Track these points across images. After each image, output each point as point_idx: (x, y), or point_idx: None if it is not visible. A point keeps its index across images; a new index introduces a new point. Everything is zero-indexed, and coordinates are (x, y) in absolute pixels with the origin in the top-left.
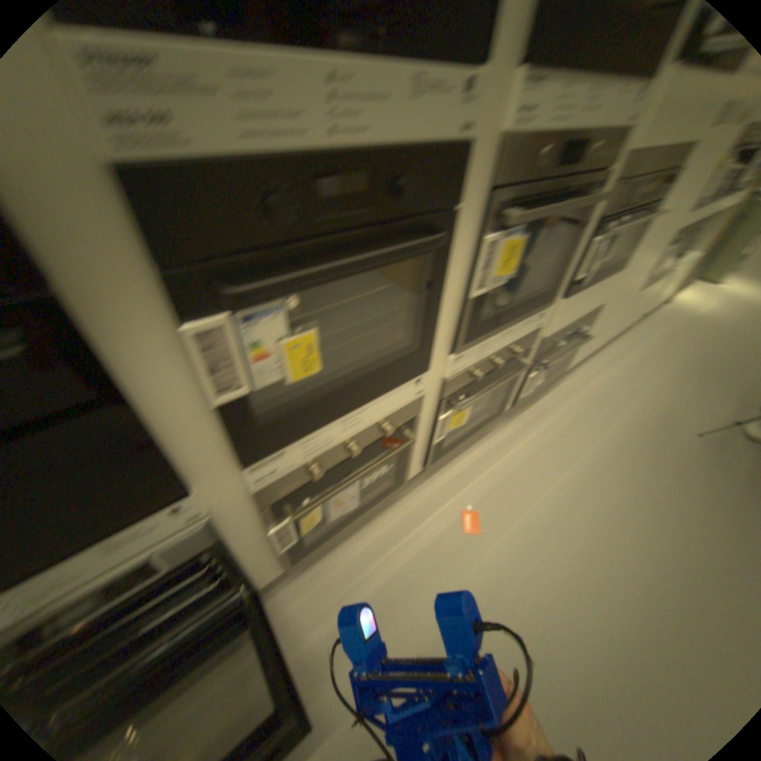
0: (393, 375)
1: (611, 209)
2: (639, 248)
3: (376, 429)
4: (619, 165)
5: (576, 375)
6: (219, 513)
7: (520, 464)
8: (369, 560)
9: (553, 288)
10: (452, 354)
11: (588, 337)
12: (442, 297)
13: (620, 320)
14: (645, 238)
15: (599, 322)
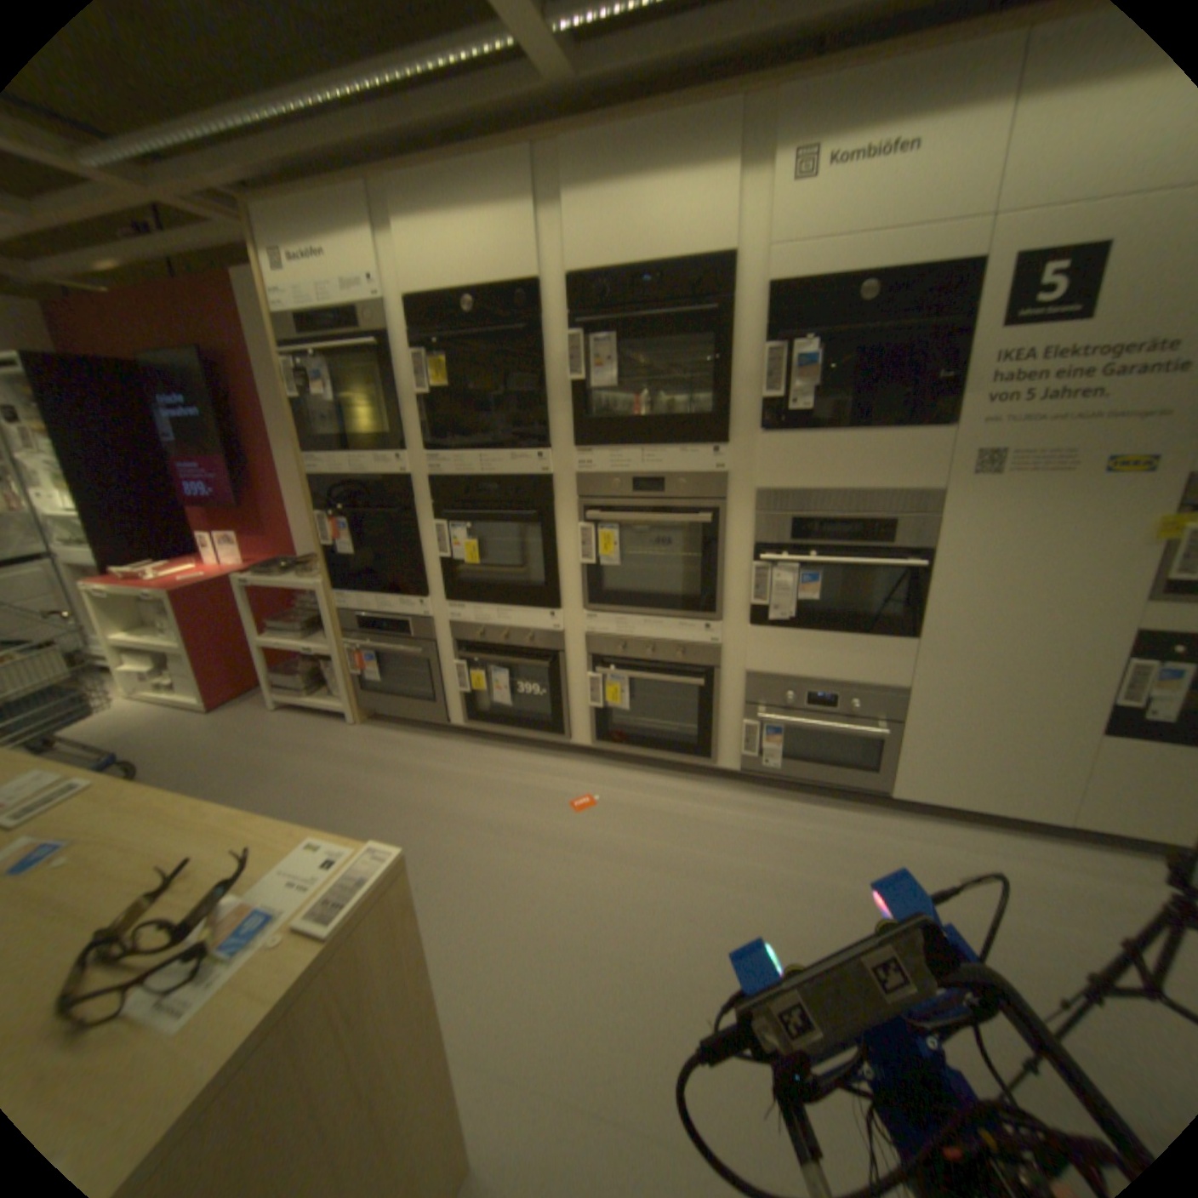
0: (527, 598)
1: (757, 538)
2: (929, 613)
3: (521, 638)
4: (744, 501)
5: (938, 830)
6: (436, 628)
7: (687, 818)
8: (505, 769)
9: (705, 599)
10: (584, 612)
11: (912, 745)
12: (553, 556)
13: (1071, 779)
14: (931, 599)
15: (927, 724)
